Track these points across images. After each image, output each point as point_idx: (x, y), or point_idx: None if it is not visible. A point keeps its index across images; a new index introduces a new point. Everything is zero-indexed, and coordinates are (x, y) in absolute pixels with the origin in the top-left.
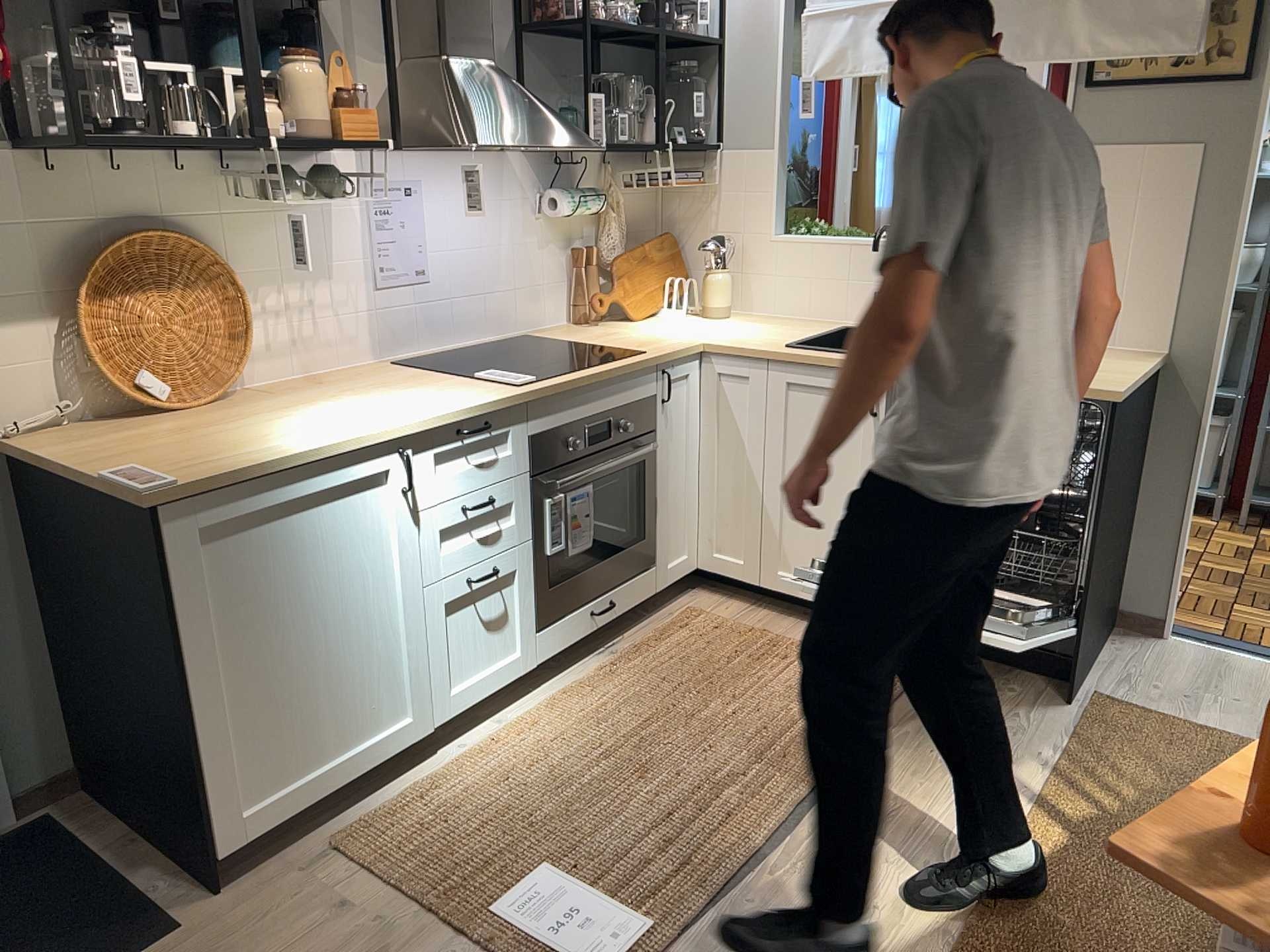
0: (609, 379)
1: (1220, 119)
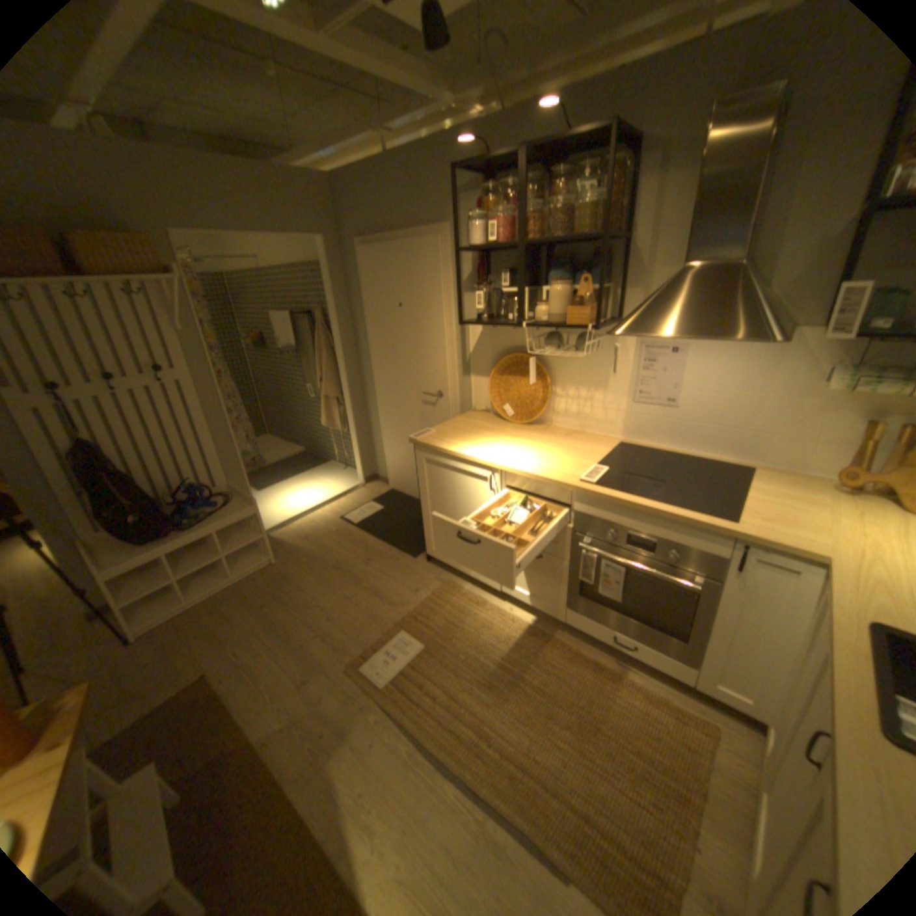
0: (658, 516)
1: None
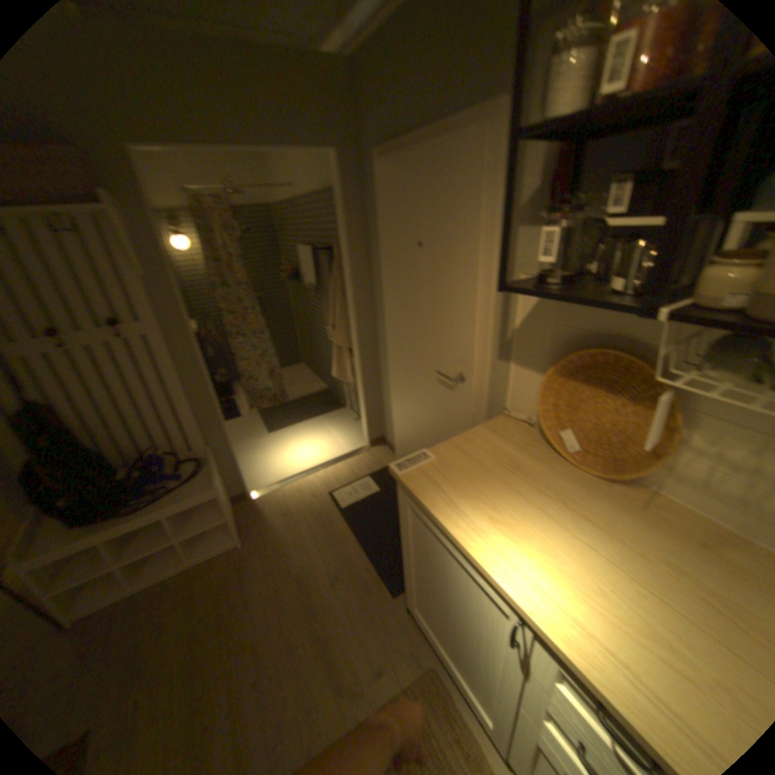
0: None
1: None
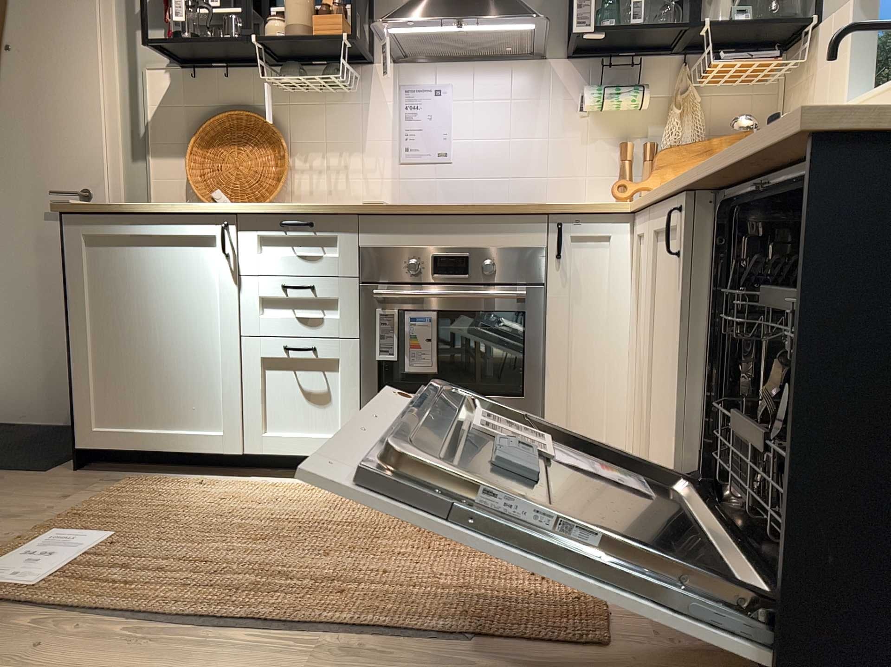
0: (467, 216)
1: None
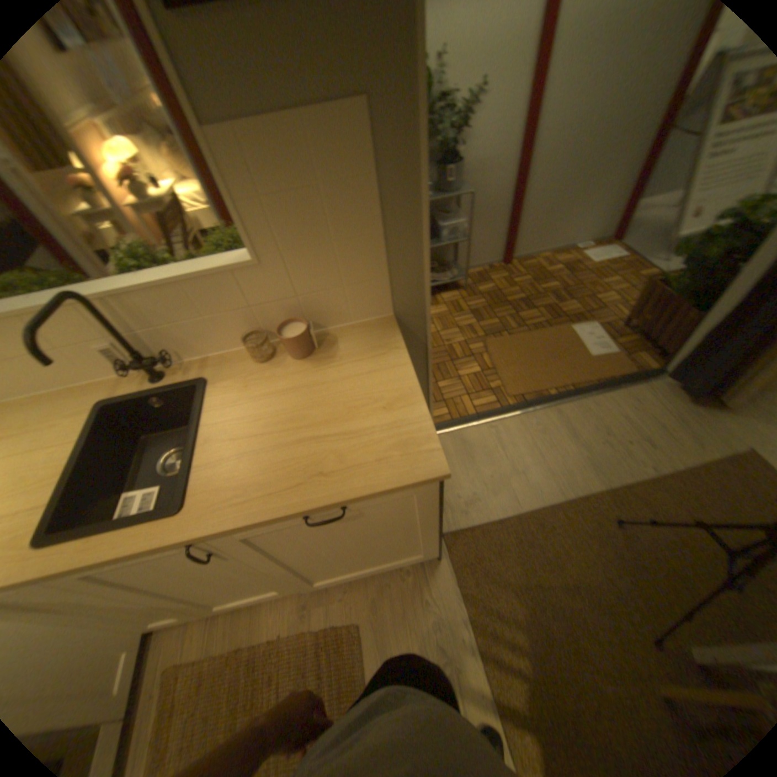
0: None
1: (373, 56)
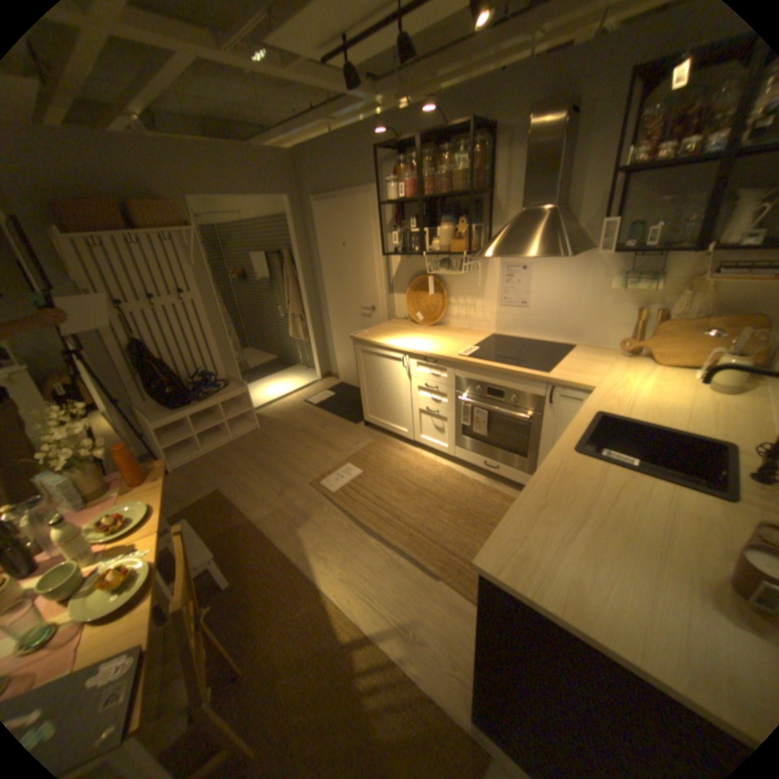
0: (503, 373)
1: None
